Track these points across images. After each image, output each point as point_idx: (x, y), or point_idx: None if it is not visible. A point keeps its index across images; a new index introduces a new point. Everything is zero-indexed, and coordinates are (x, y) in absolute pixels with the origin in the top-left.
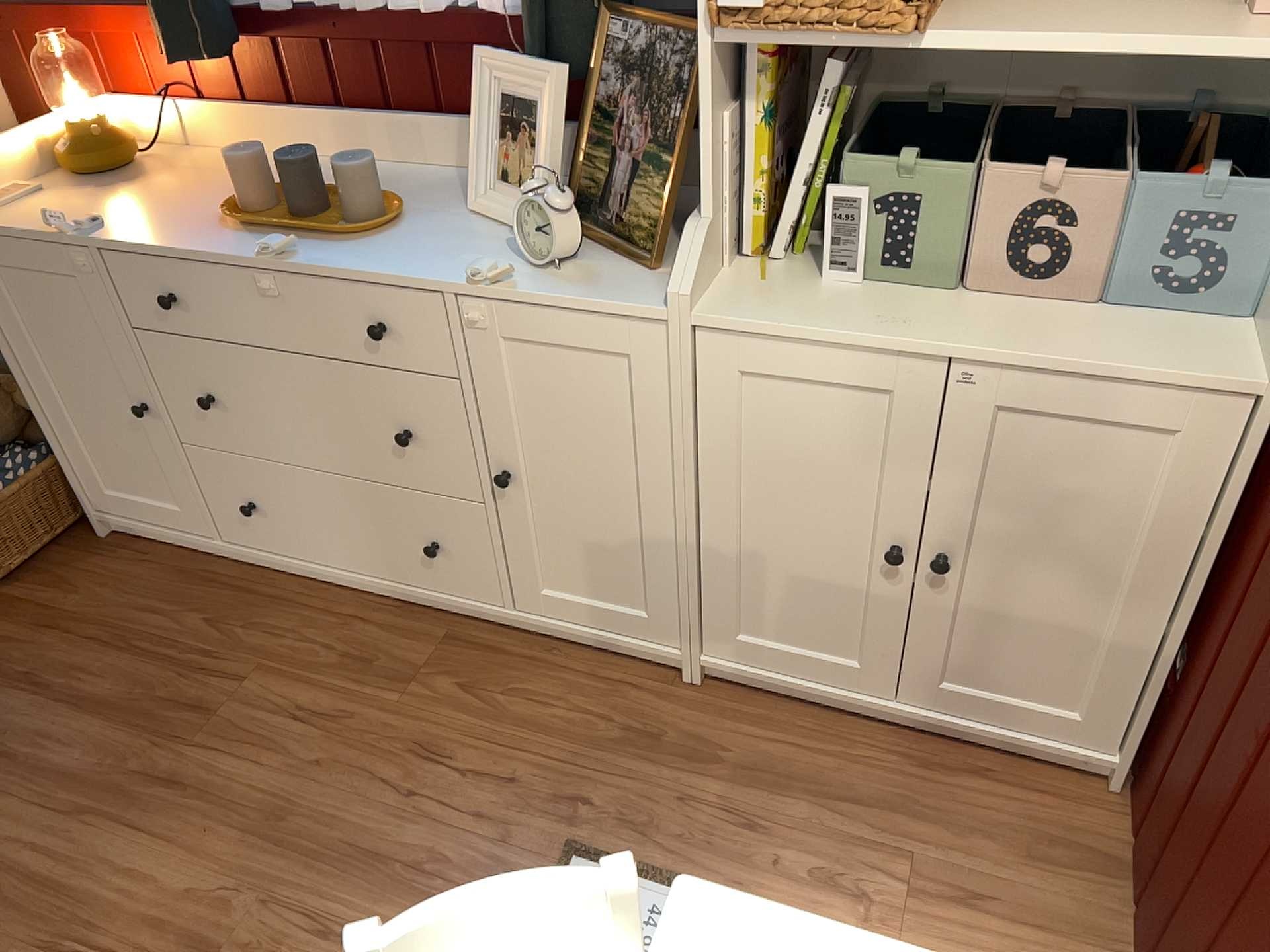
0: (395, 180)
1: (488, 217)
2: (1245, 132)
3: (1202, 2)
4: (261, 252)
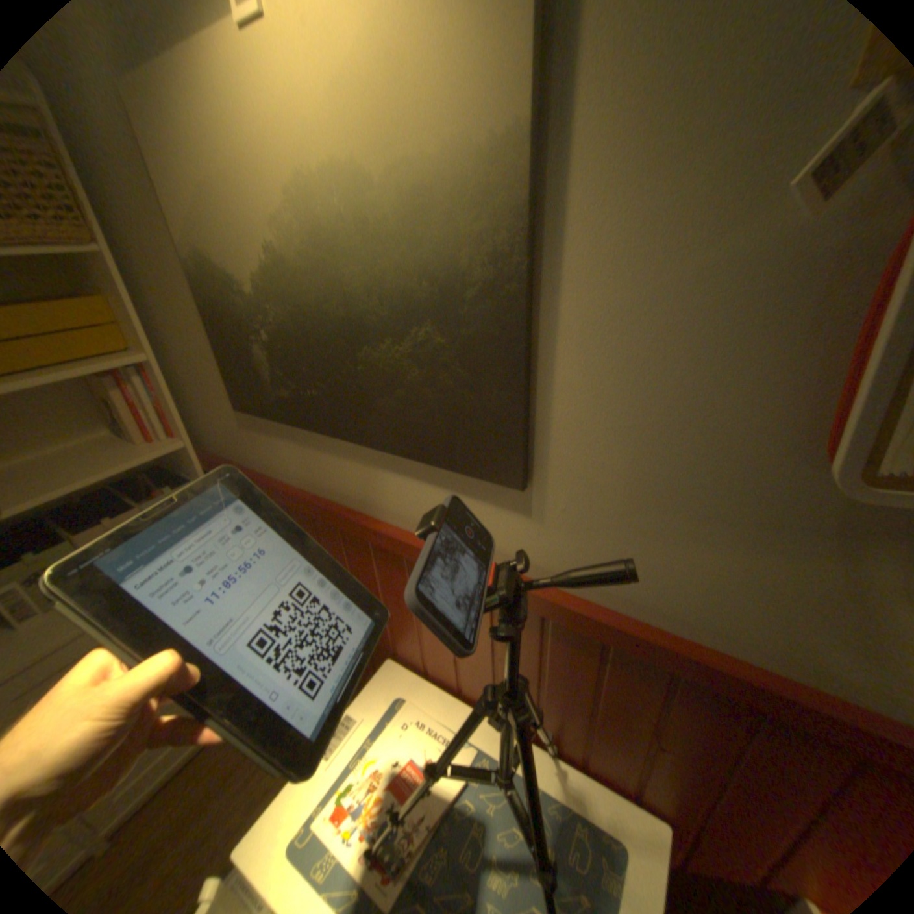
0: None
1: None
2: (157, 475)
3: (111, 450)
4: None
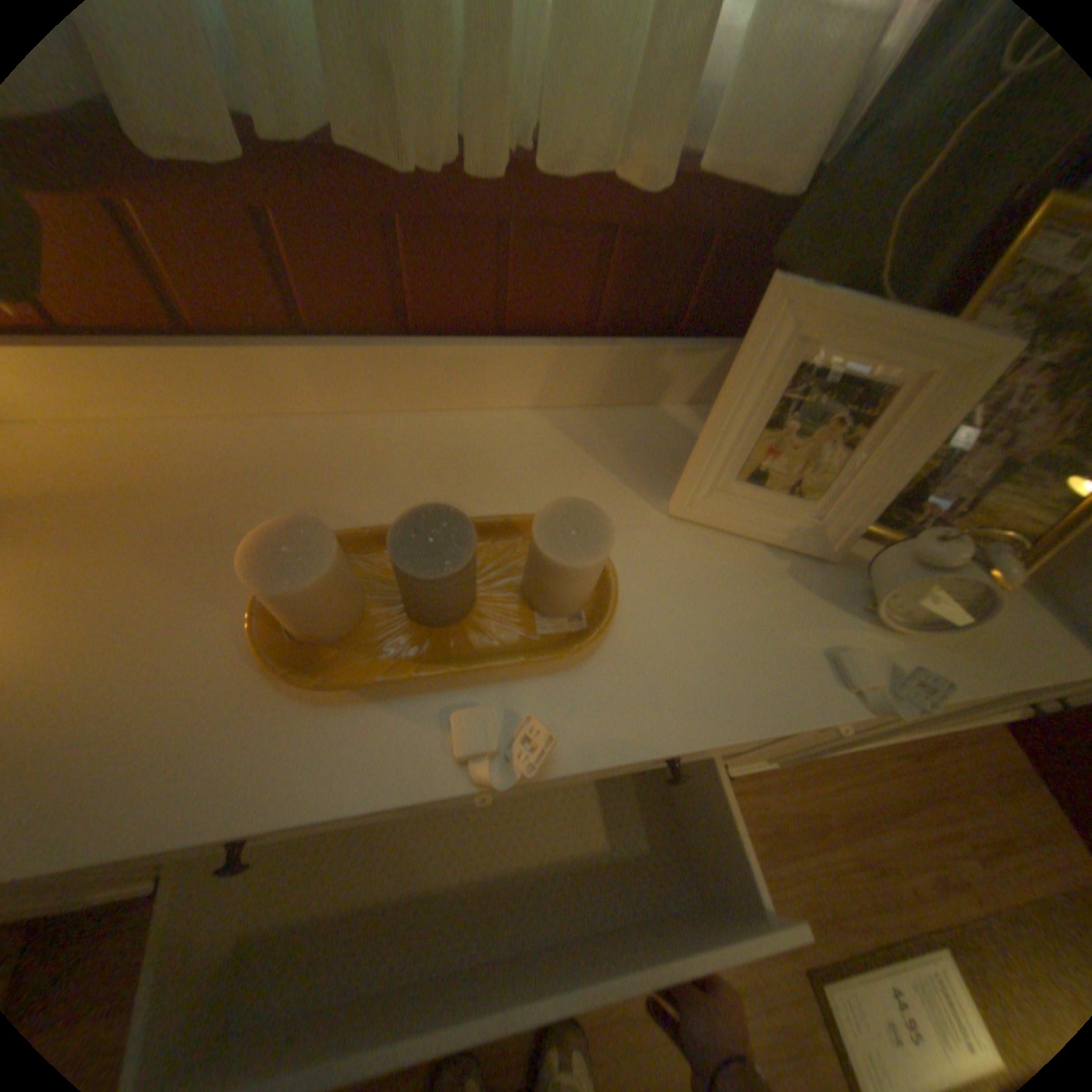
0: (481, 461)
1: (711, 526)
2: None
3: None
4: (501, 789)
